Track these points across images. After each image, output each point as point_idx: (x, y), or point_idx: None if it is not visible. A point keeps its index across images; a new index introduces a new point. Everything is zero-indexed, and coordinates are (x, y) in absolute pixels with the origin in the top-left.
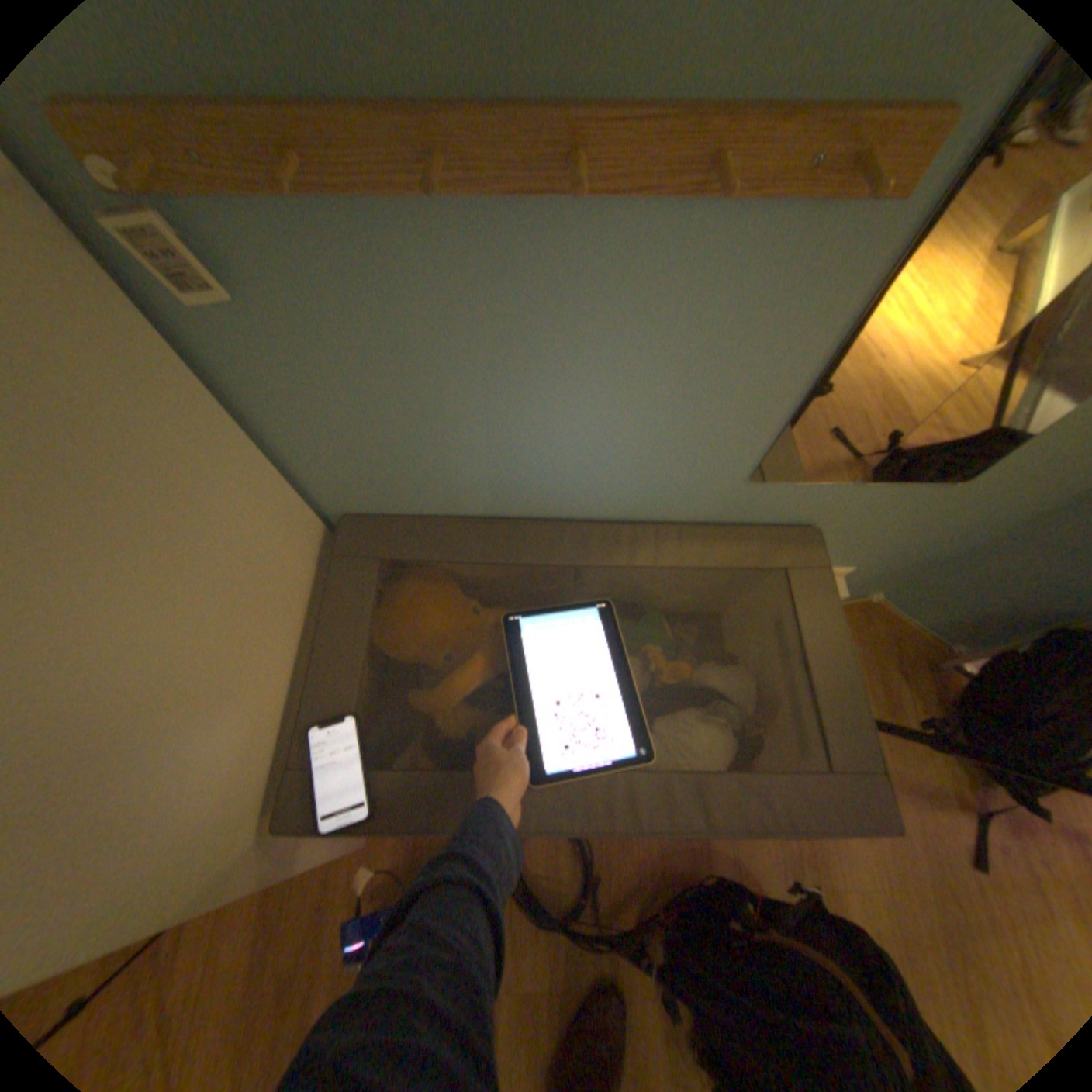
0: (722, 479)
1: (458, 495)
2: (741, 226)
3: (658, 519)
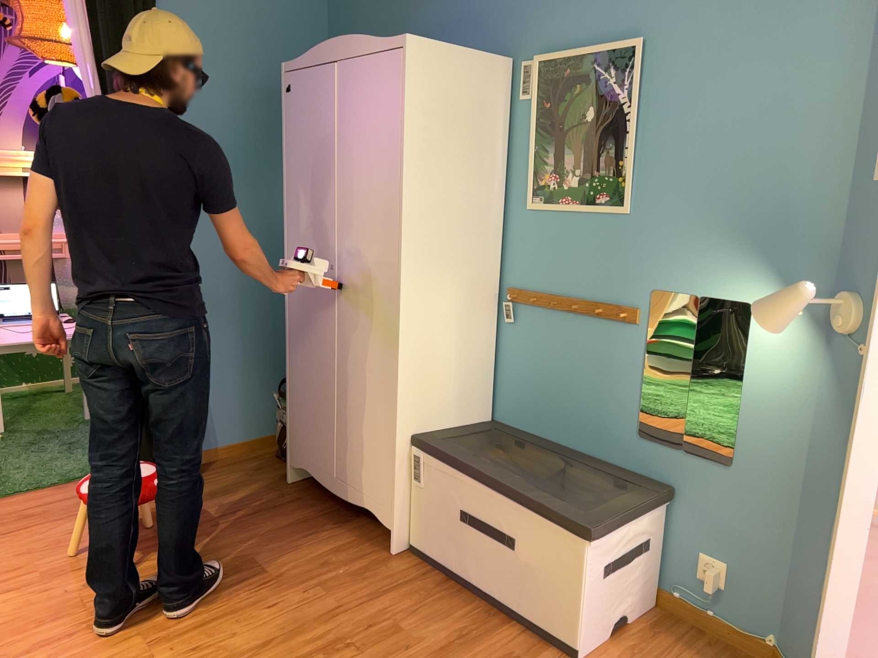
0: (626, 430)
1: (537, 413)
2: (609, 325)
3: (604, 453)
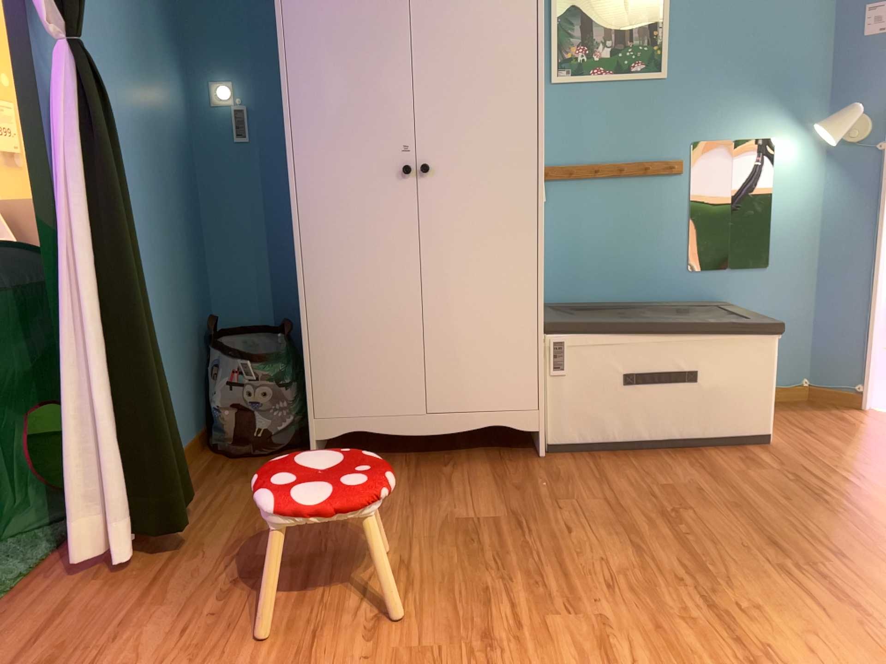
0: (676, 269)
1: (579, 285)
2: (652, 182)
3: (658, 296)
